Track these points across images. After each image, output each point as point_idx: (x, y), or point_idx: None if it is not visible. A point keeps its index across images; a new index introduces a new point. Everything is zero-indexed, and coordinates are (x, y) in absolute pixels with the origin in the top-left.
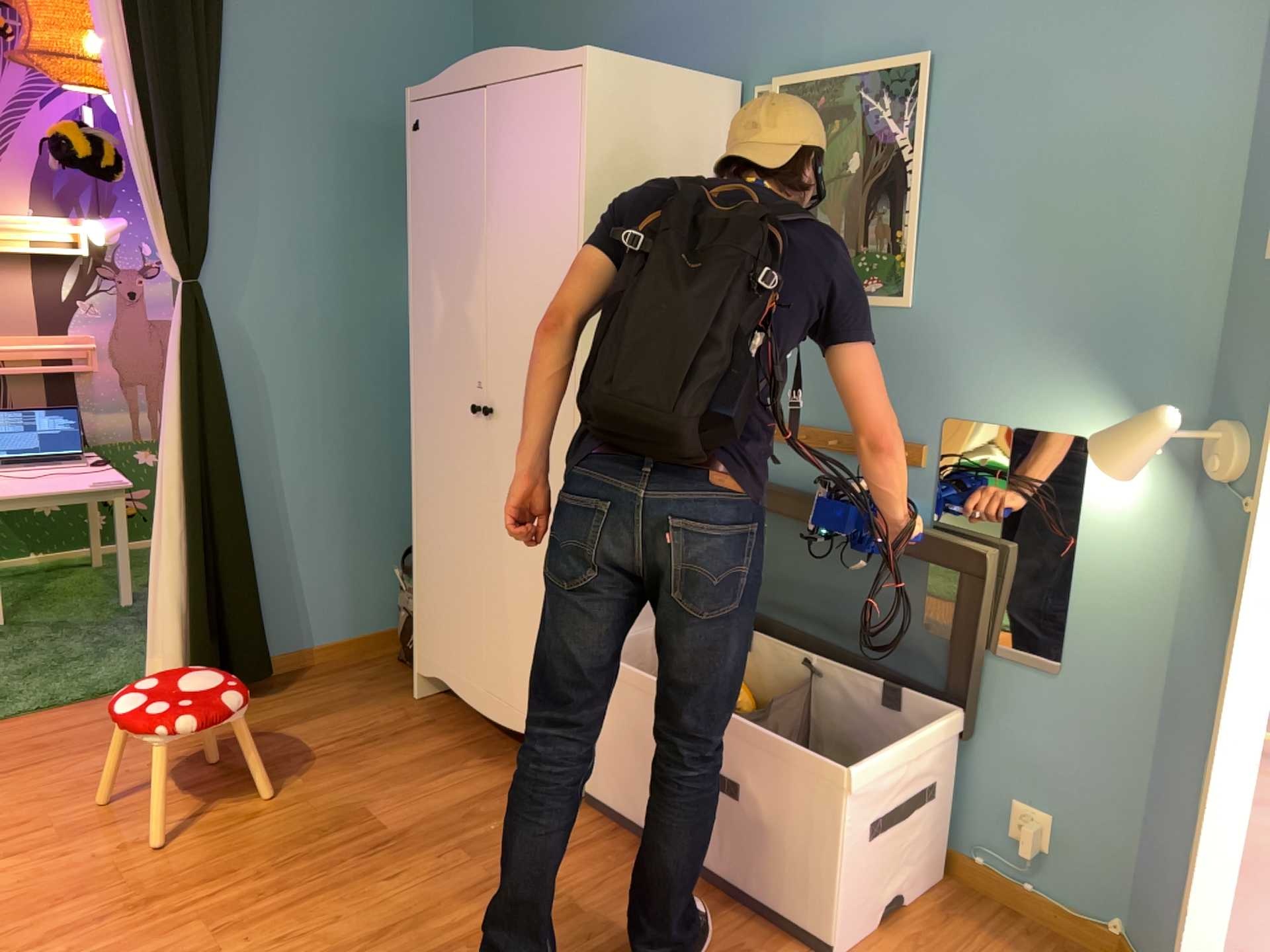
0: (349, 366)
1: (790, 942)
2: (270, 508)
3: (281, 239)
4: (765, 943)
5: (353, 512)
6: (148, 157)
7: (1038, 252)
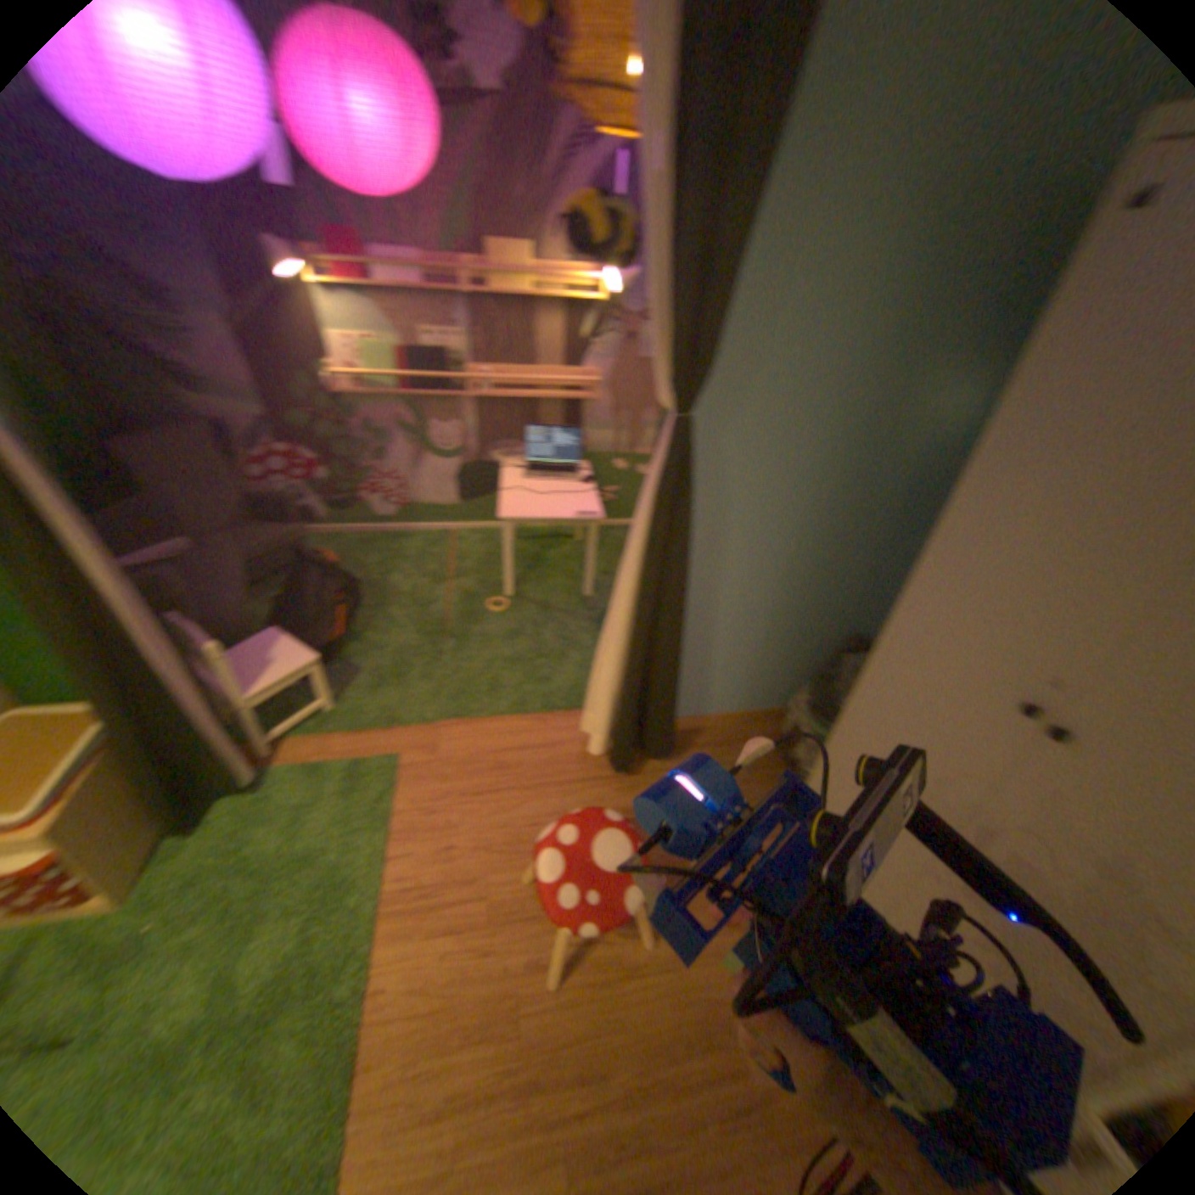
0: (822, 498)
1: None
2: (707, 620)
3: (796, 353)
4: None
5: (778, 626)
6: (669, 247)
7: None
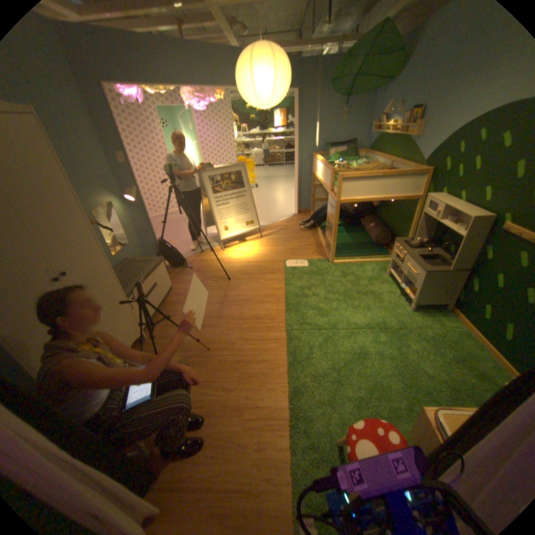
0: None
1: (171, 292)
2: None
3: None
4: (173, 295)
5: None
6: None
7: (85, 169)
